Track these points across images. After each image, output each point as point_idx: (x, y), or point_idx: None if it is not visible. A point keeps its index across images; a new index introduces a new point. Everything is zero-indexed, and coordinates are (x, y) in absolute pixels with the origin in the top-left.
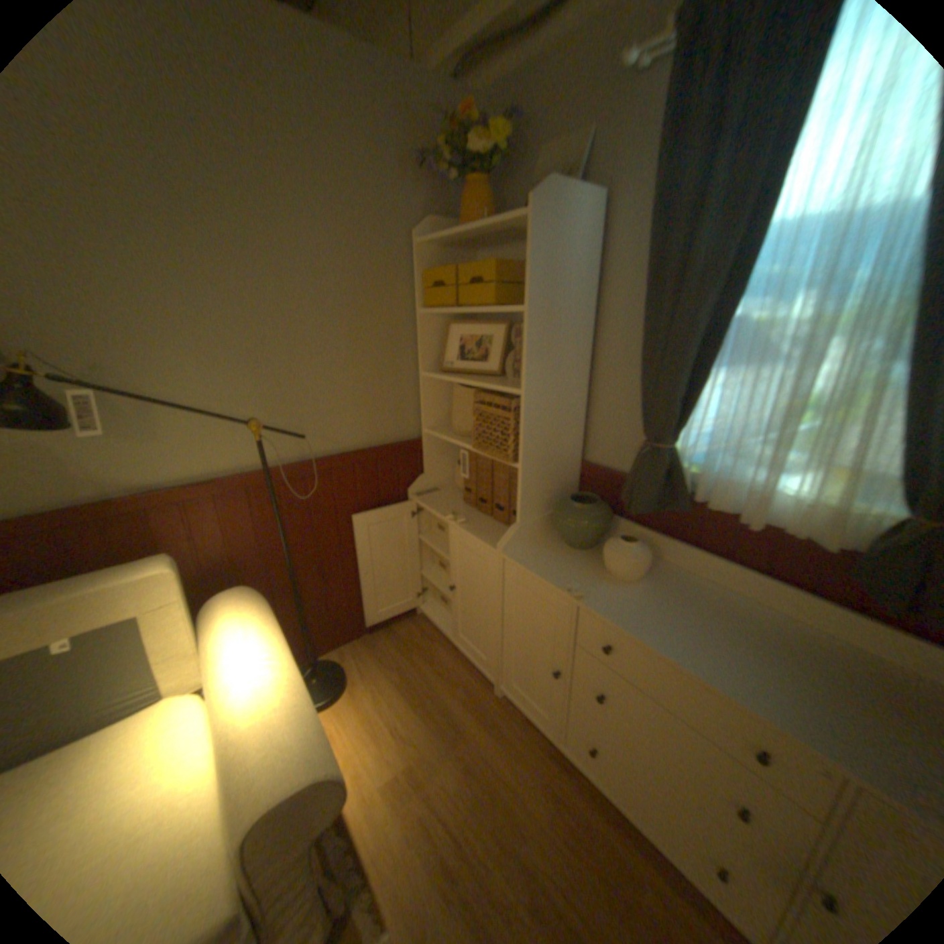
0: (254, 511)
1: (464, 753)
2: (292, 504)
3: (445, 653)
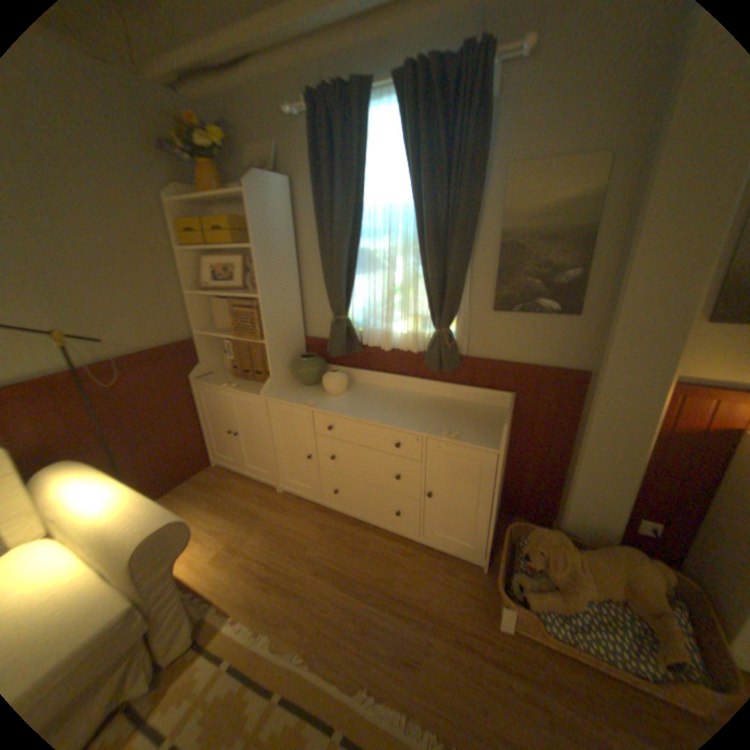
0: (59, 405)
1: (262, 526)
2: (93, 396)
3: (238, 482)
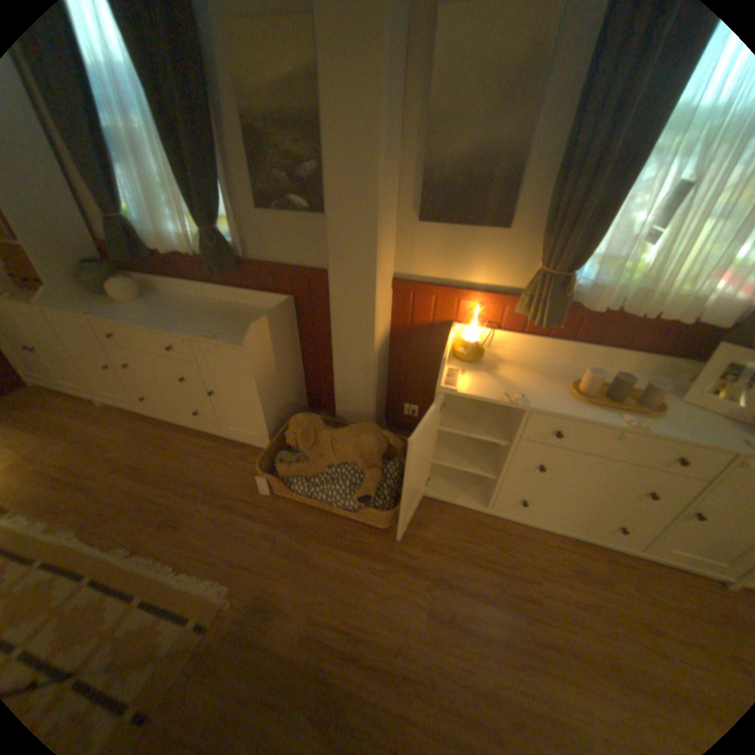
0: None
1: (70, 436)
2: None
3: (57, 399)
